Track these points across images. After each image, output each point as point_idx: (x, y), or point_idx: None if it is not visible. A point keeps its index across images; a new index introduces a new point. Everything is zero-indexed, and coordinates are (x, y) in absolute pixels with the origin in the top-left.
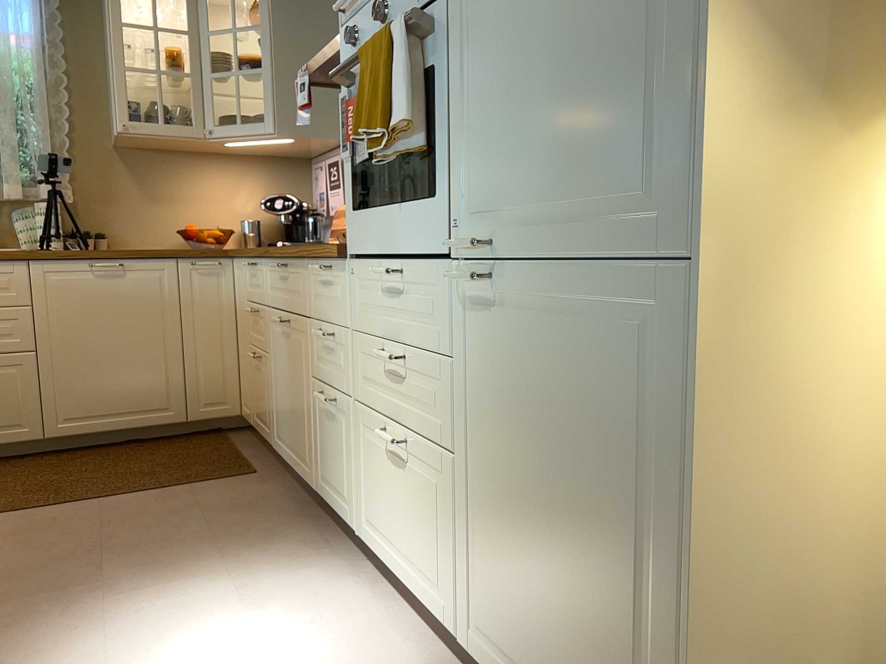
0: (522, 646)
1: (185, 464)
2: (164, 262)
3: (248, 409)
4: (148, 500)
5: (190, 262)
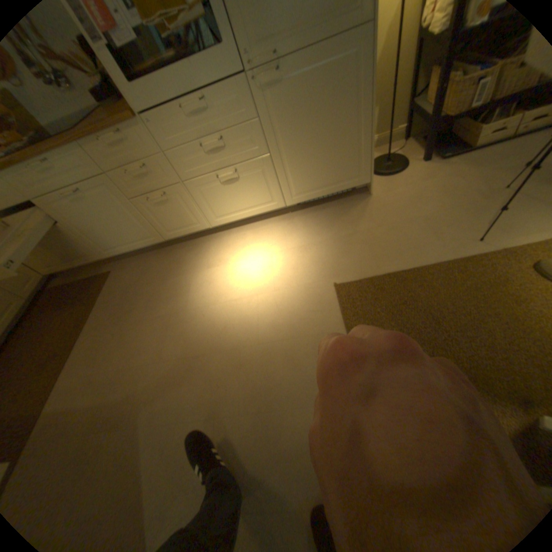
0: (313, 182)
1: (73, 302)
2: None
3: (51, 268)
4: (100, 312)
5: None
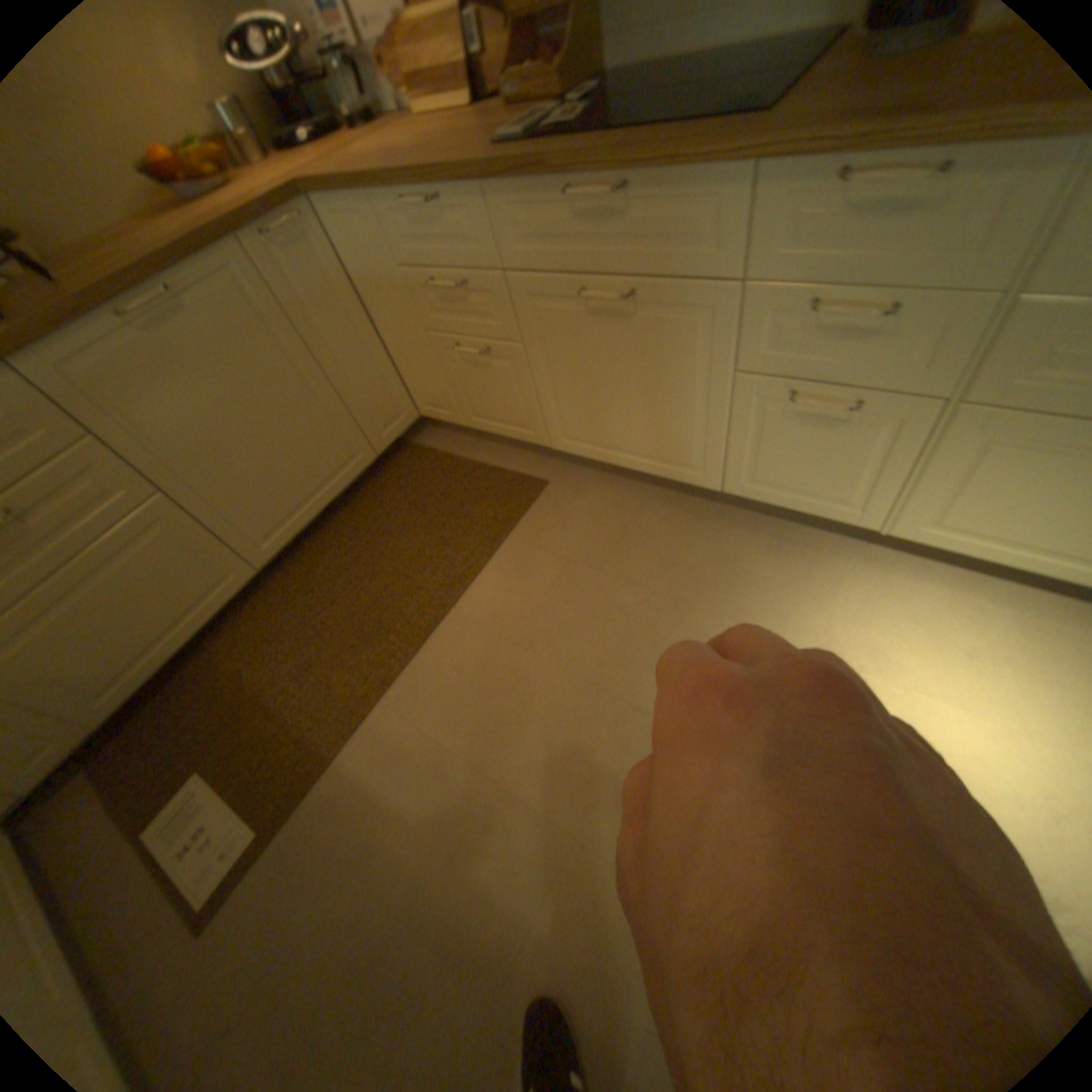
0: None
1: (453, 510)
2: (221, 248)
3: (442, 408)
4: (502, 581)
5: (256, 229)
